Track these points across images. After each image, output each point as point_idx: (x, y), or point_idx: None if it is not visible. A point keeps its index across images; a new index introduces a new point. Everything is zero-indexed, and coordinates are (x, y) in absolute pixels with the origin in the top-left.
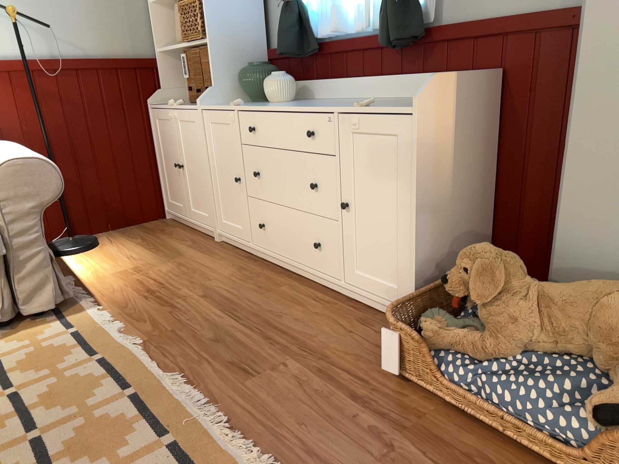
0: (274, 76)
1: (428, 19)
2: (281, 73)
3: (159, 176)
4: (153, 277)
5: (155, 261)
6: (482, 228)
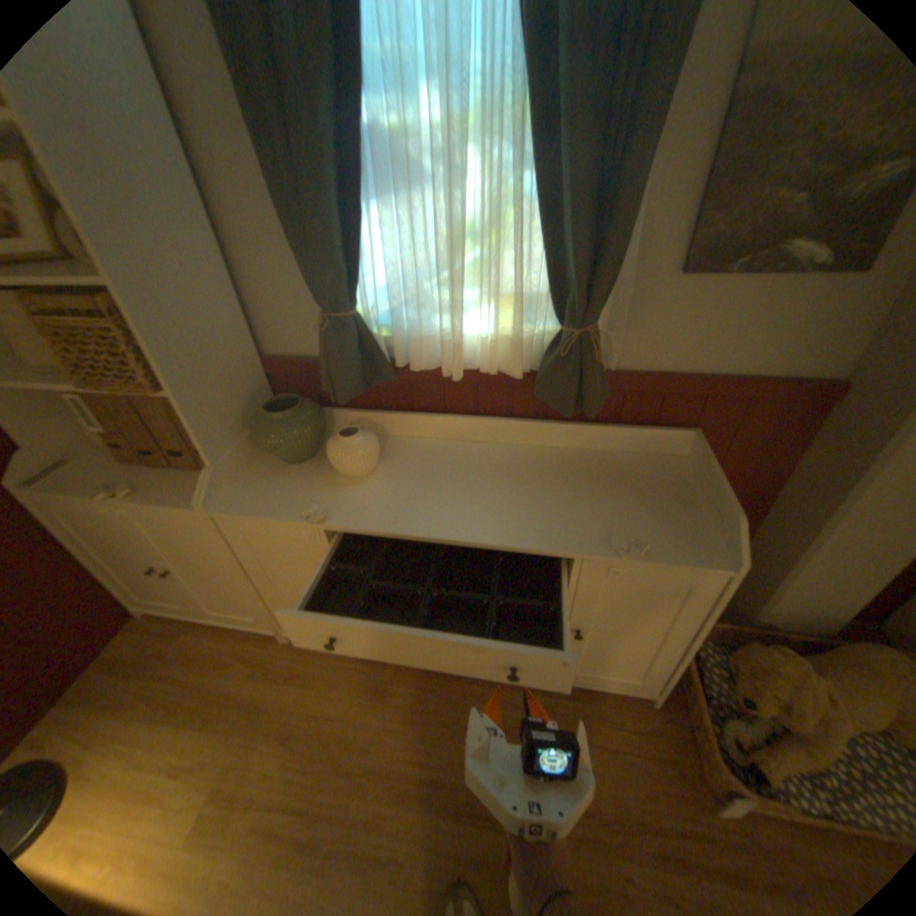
0: (352, 440)
1: (606, 361)
2: (359, 430)
3: (93, 574)
4: (270, 801)
5: (229, 752)
6: None
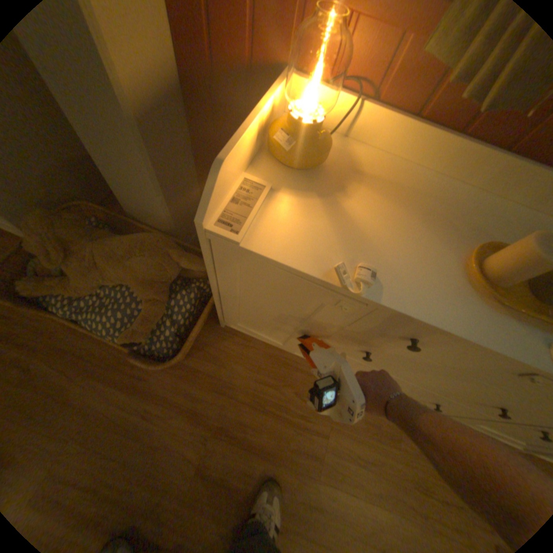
0: None
1: None
2: None
3: None
4: None
5: None
6: (76, 152)
